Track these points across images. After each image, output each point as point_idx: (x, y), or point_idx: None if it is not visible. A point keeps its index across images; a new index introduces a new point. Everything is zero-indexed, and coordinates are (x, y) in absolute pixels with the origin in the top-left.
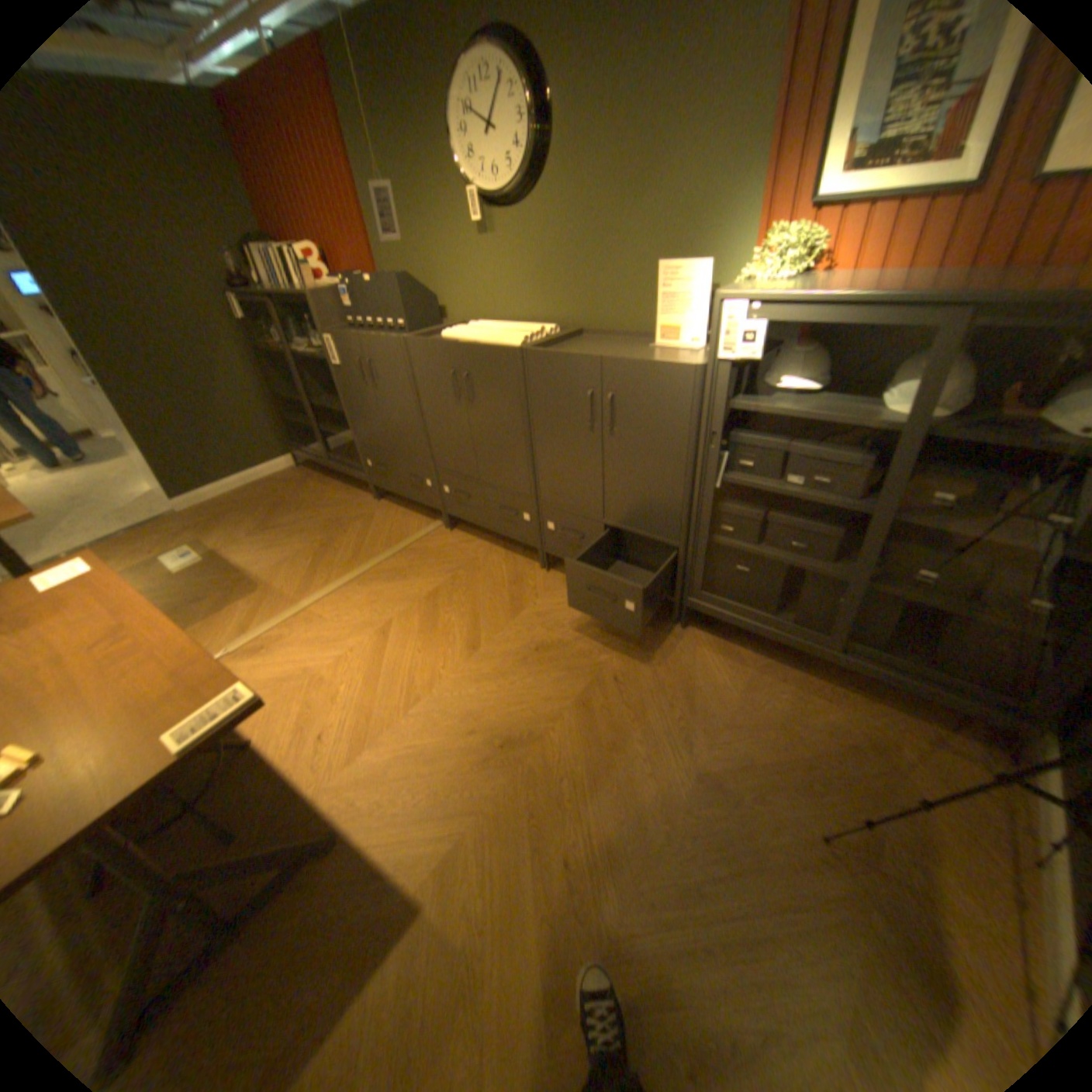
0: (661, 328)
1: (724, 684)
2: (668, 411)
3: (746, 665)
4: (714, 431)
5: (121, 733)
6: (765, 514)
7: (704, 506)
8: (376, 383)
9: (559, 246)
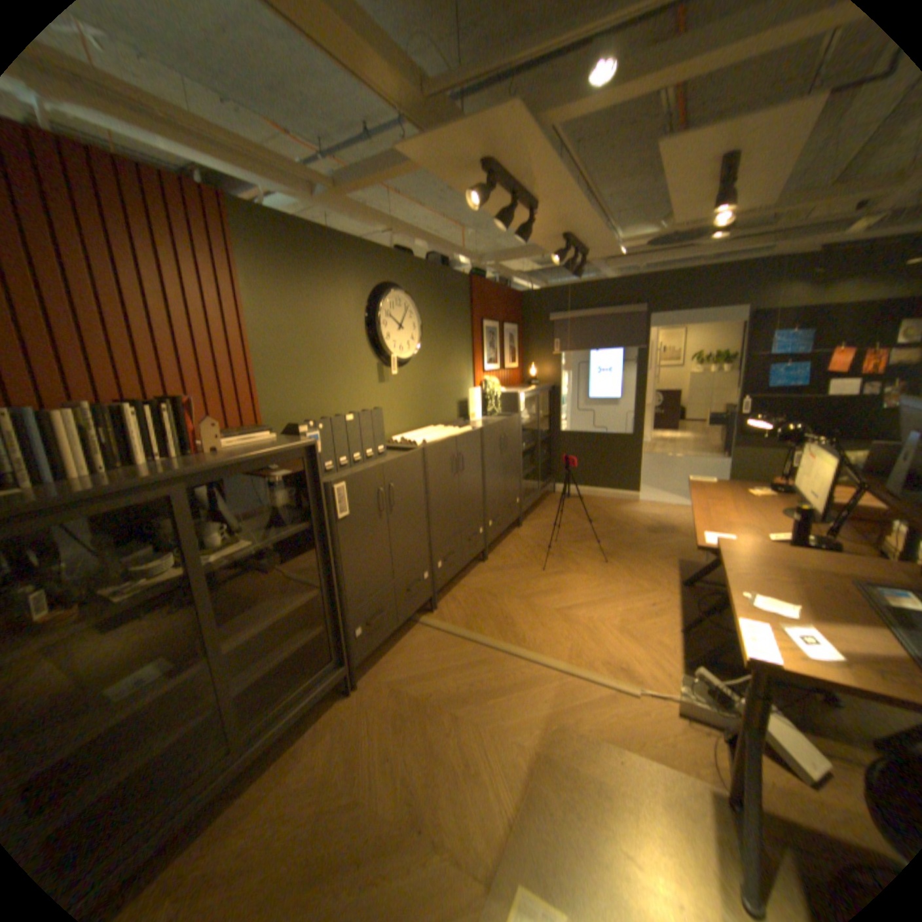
0: (471, 415)
1: (548, 521)
2: (515, 434)
3: (536, 518)
4: (521, 436)
5: (727, 488)
6: (522, 461)
7: (521, 465)
8: (392, 506)
9: (422, 388)
